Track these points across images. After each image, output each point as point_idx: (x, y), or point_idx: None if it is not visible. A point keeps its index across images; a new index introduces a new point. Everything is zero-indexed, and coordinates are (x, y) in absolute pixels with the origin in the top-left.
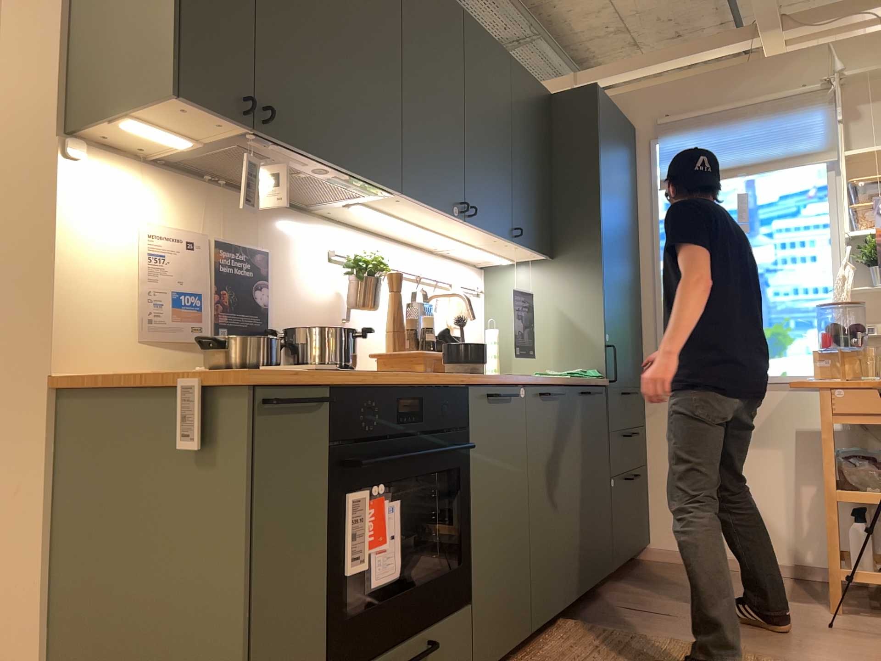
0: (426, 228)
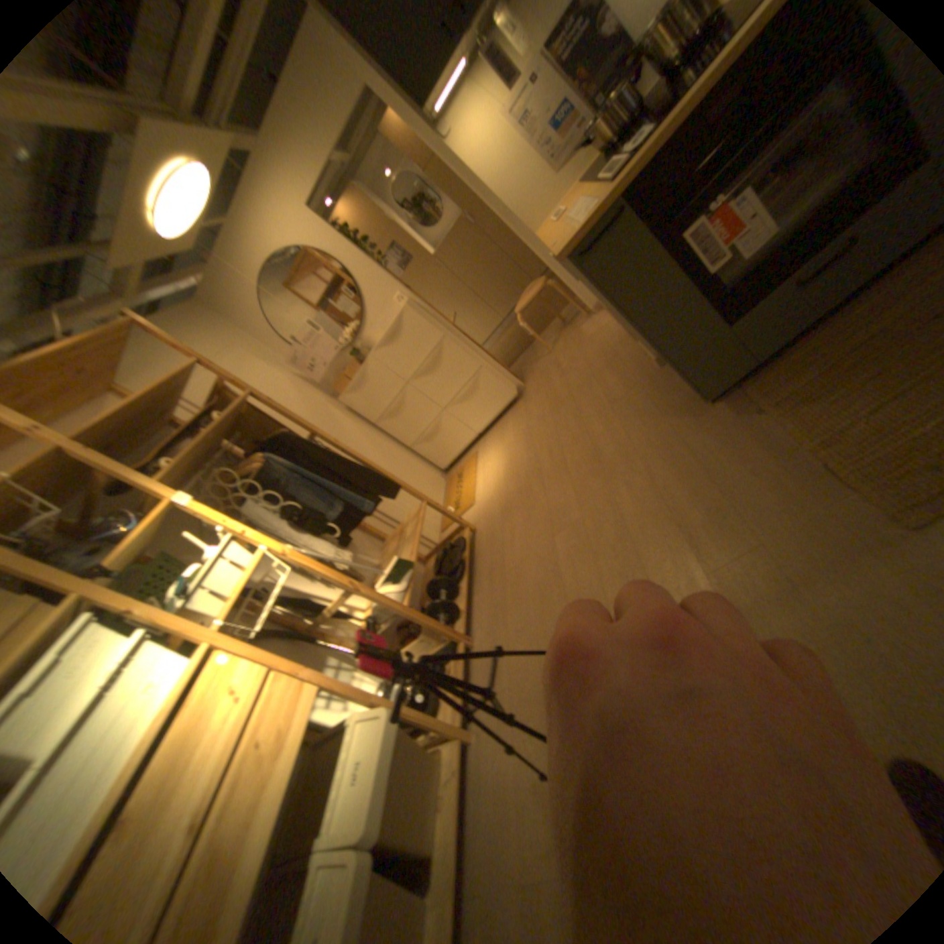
0: None
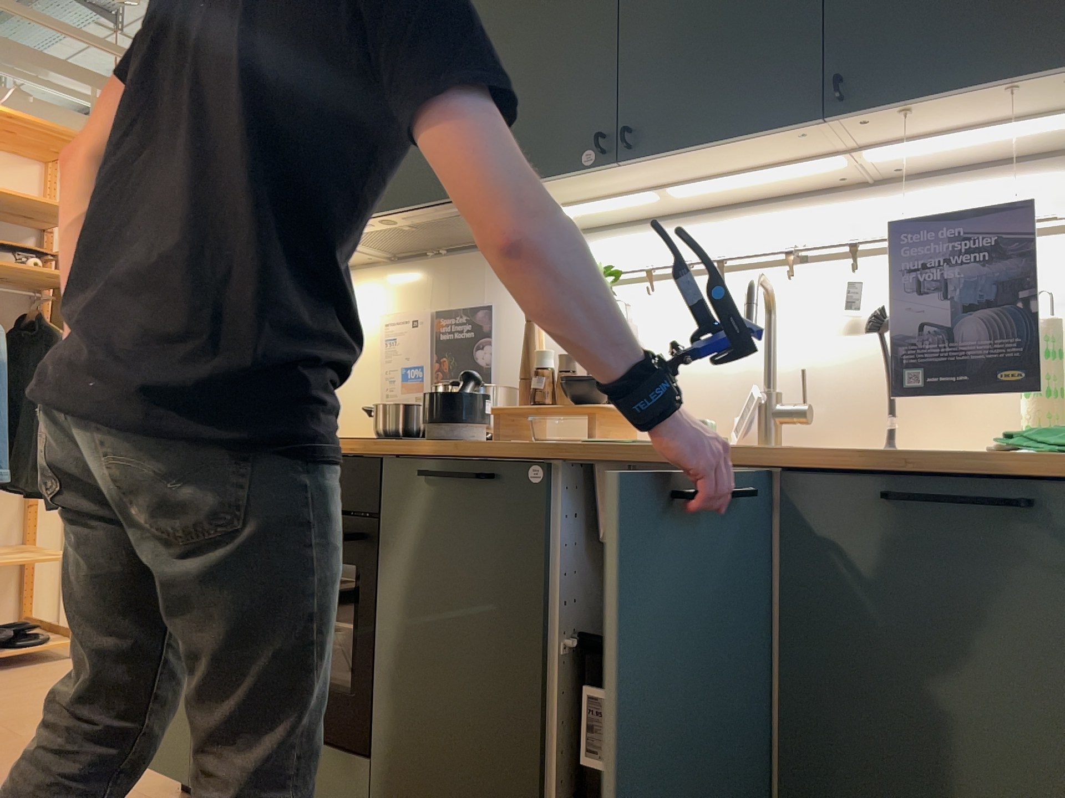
0: (657, 188)
